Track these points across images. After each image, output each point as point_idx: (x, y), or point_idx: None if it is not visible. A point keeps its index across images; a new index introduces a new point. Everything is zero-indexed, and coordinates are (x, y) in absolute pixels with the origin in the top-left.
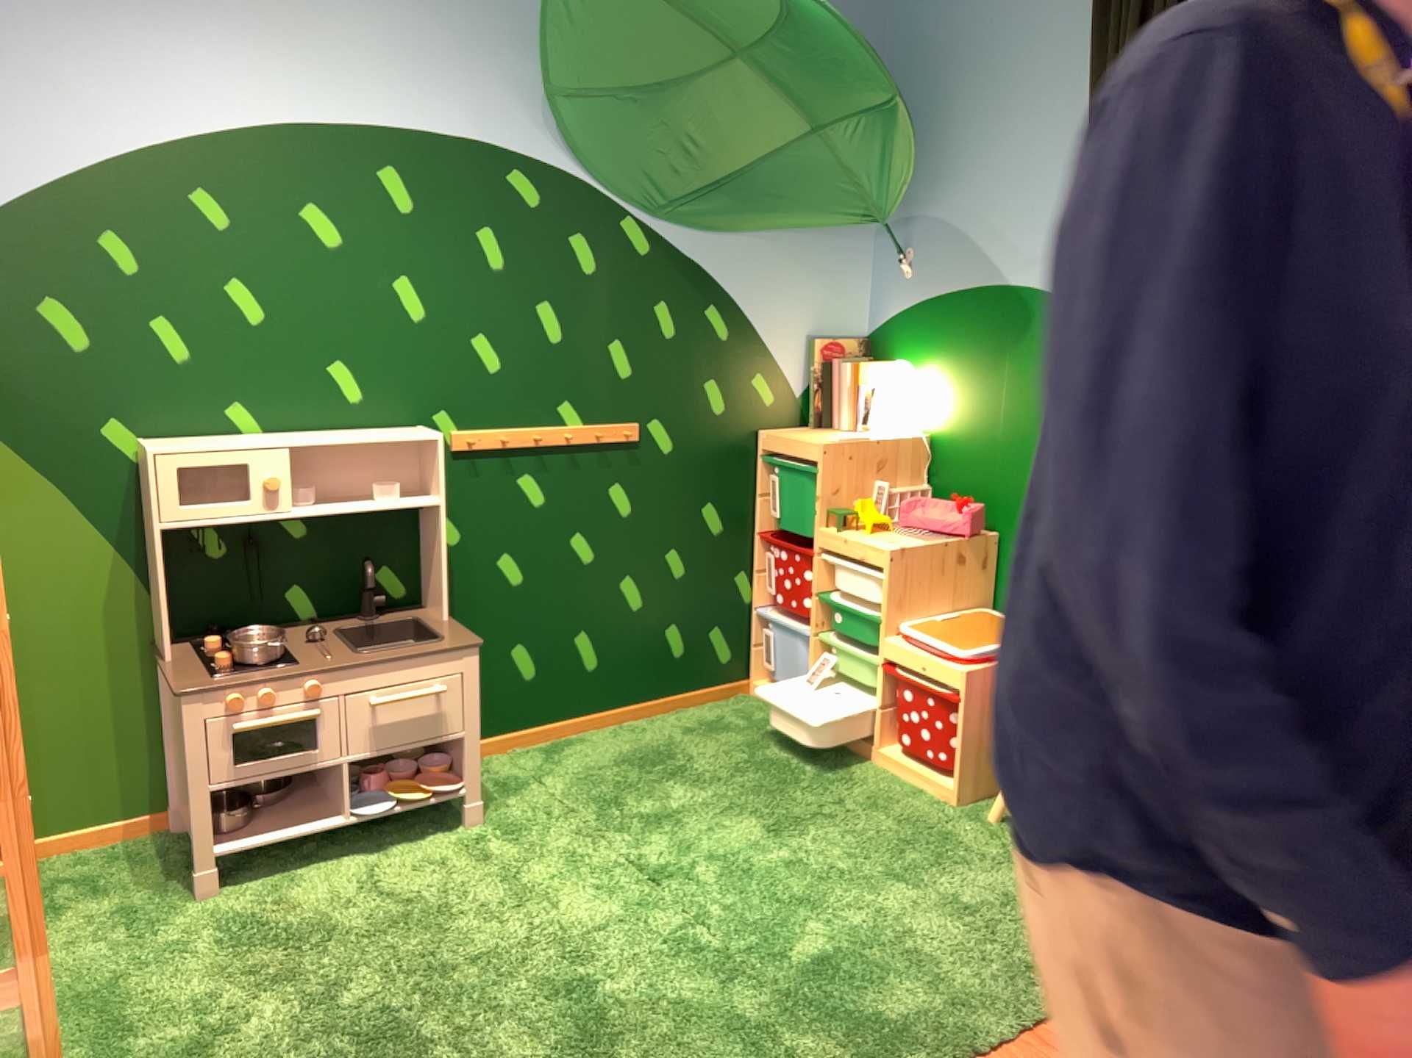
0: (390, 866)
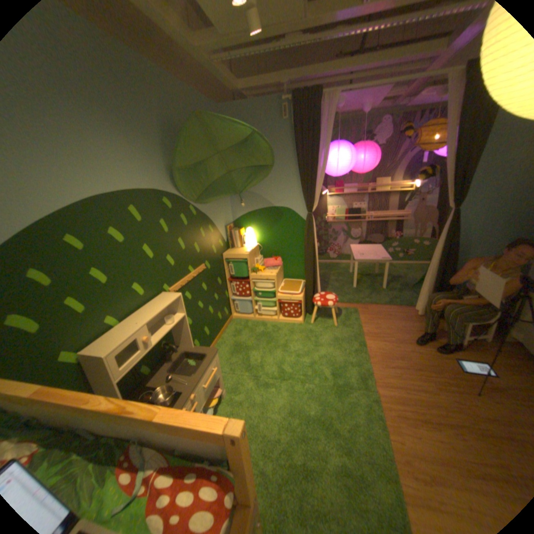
0: None
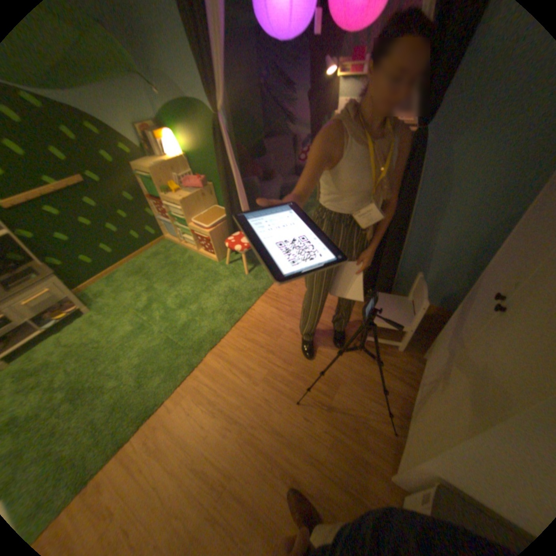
0: (62, 336)
